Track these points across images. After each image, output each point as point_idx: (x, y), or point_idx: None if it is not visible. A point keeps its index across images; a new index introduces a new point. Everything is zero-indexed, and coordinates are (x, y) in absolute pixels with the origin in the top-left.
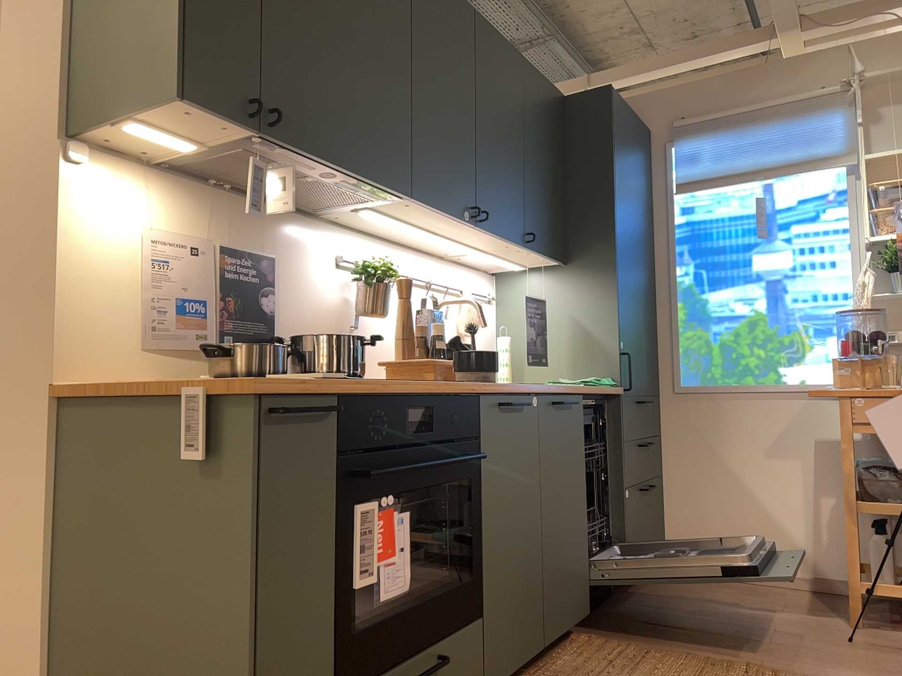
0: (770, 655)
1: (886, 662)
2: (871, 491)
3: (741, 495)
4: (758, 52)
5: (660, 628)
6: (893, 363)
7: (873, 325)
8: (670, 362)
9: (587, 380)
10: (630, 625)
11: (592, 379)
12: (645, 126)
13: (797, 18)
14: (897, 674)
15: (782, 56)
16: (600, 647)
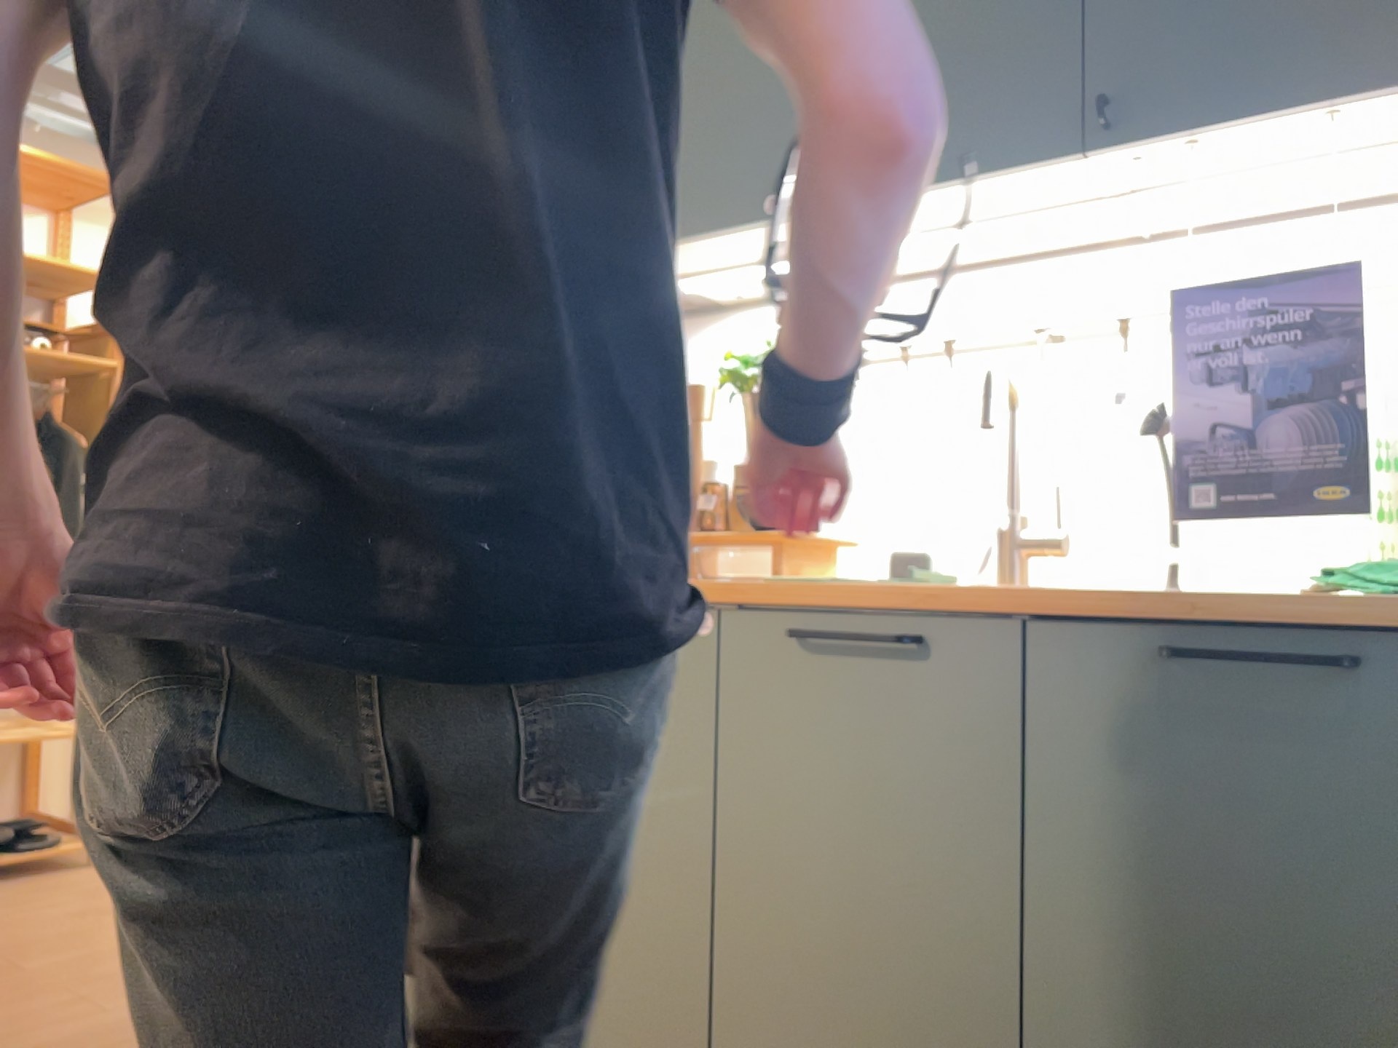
0: None
1: None
2: None
3: None
4: None
5: None
6: None
7: None
8: None
9: None
10: None
11: None
12: None
13: None
14: None
15: None
16: None
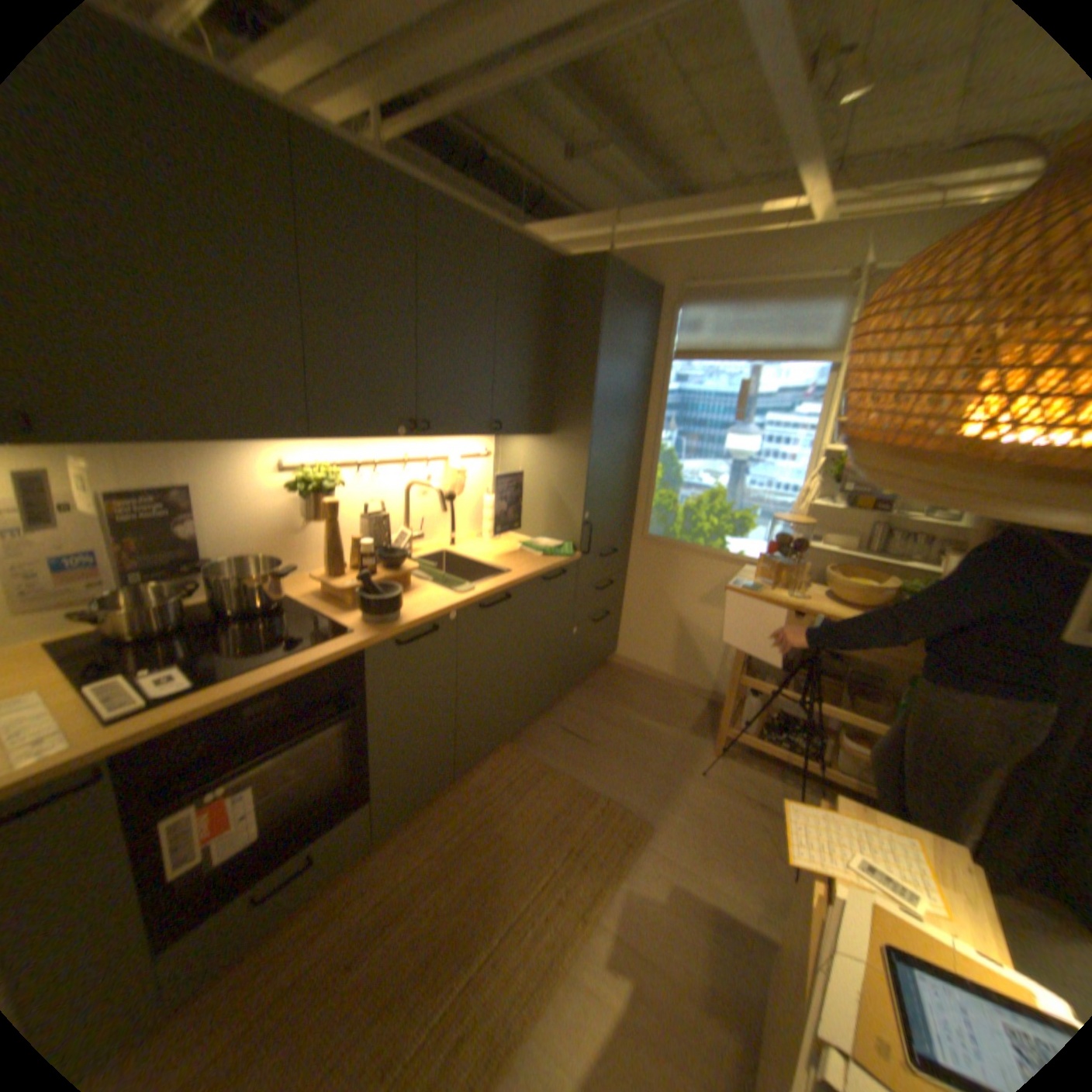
0: (633, 786)
1: (715, 806)
2: (755, 668)
3: (675, 624)
4: (789, 207)
5: (571, 739)
6: (806, 570)
7: (811, 520)
8: (643, 512)
9: (552, 541)
10: (550, 732)
11: (552, 545)
12: (660, 280)
13: (834, 174)
14: (714, 825)
15: (815, 212)
16: (512, 762)
